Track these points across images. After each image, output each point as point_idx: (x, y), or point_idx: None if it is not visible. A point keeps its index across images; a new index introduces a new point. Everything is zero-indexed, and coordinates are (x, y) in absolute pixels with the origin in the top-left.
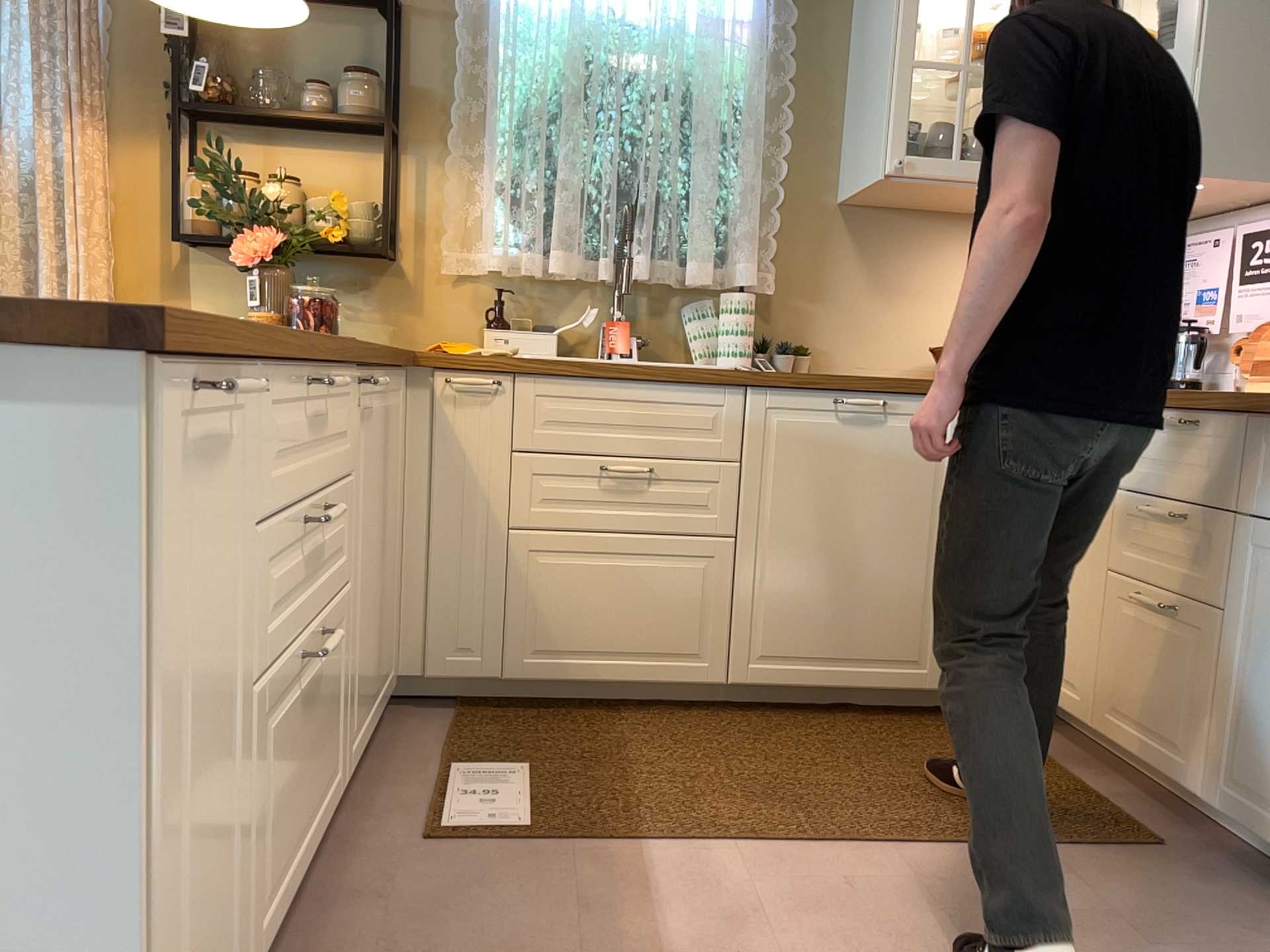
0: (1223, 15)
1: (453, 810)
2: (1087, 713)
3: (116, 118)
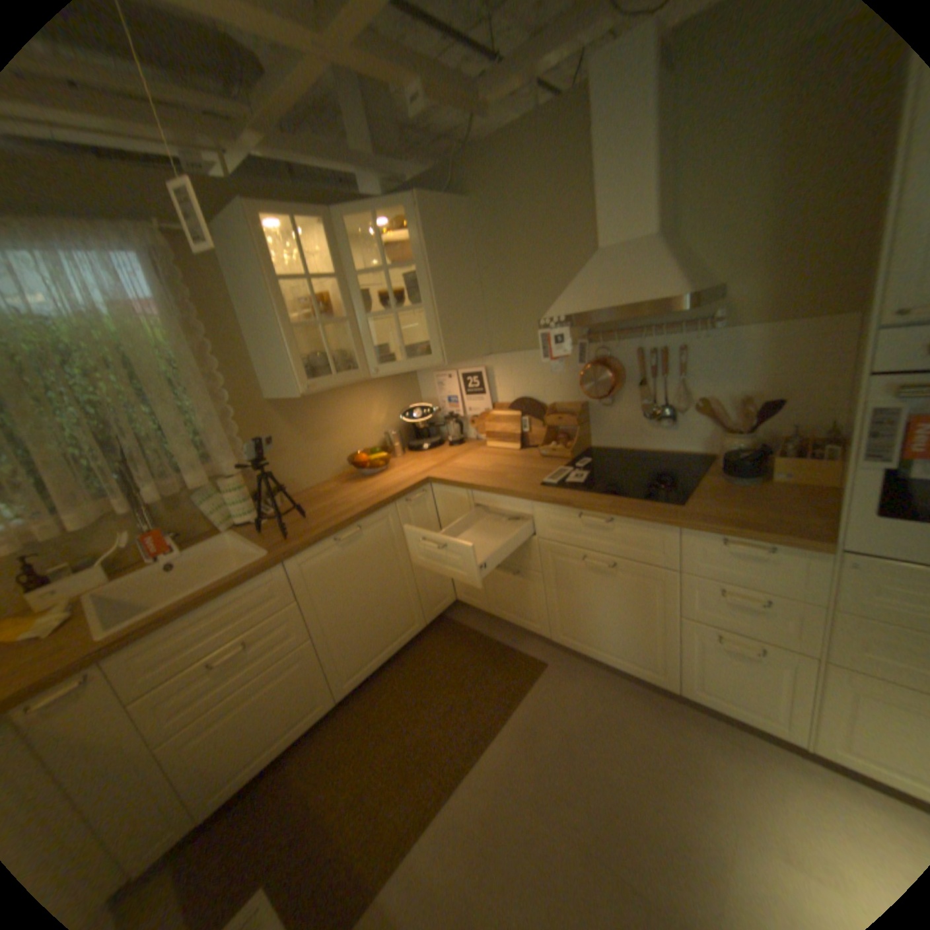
0: (436, 286)
1: None
2: (485, 608)
3: None
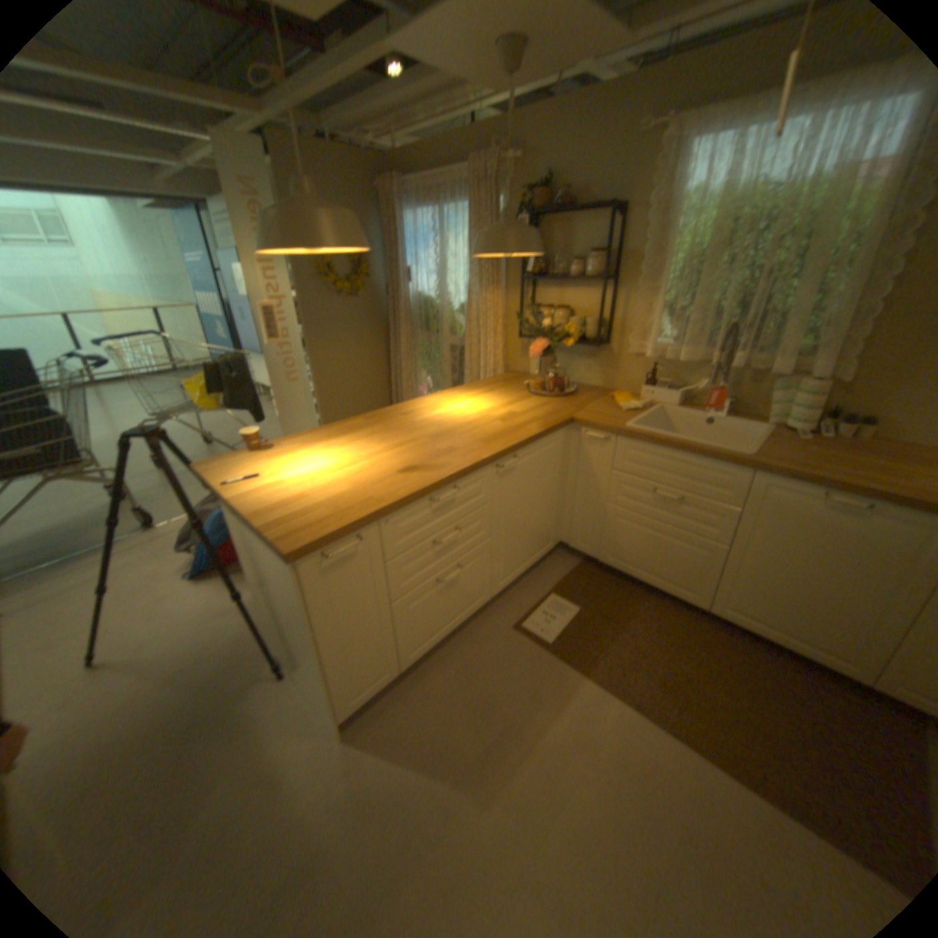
0: None
1: (534, 619)
2: None
3: (506, 280)
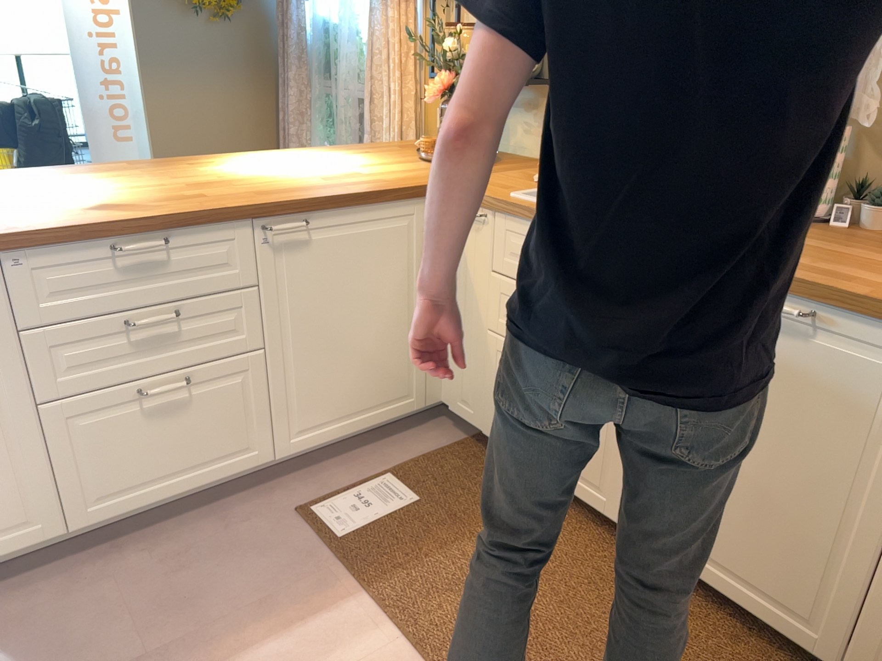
0: None
1: (337, 501)
2: None
3: None
